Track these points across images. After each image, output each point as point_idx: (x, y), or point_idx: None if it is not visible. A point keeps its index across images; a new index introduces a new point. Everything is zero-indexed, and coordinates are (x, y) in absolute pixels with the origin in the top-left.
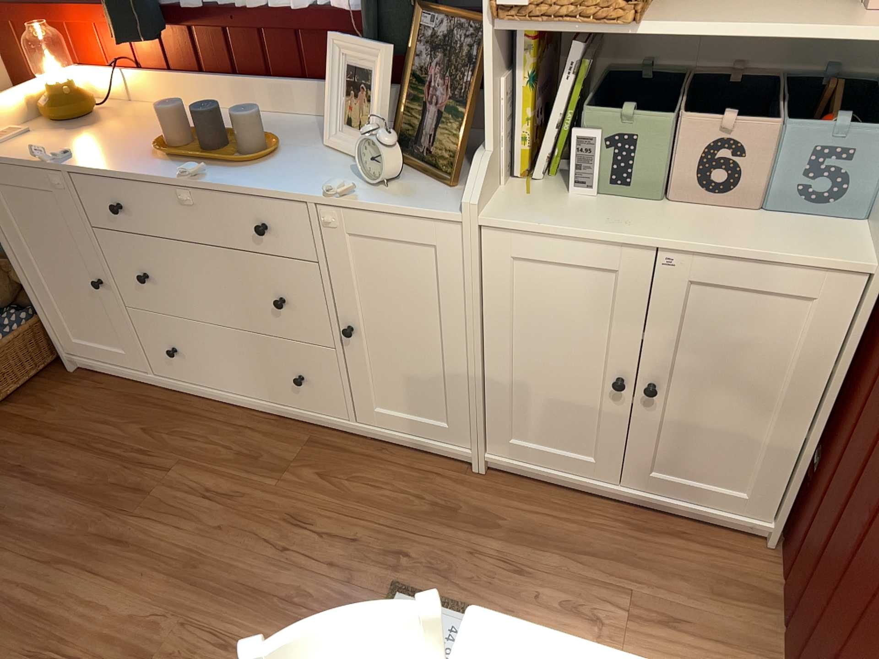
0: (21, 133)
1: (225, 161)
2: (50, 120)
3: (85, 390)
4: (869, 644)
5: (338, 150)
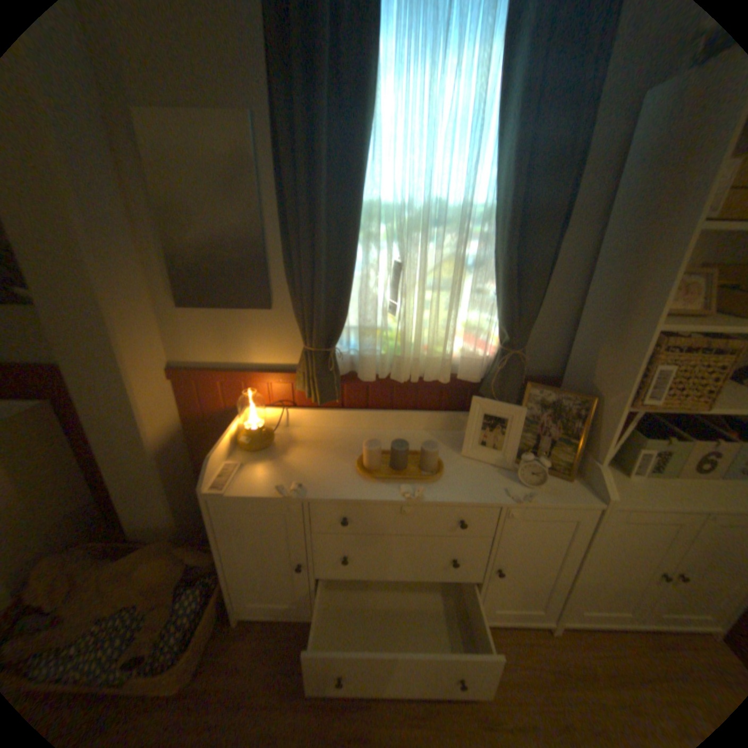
0: (235, 468)
1: (418, 479)
2: (235, 447)
3: (253, 644)
4: None
5: (473, 460)
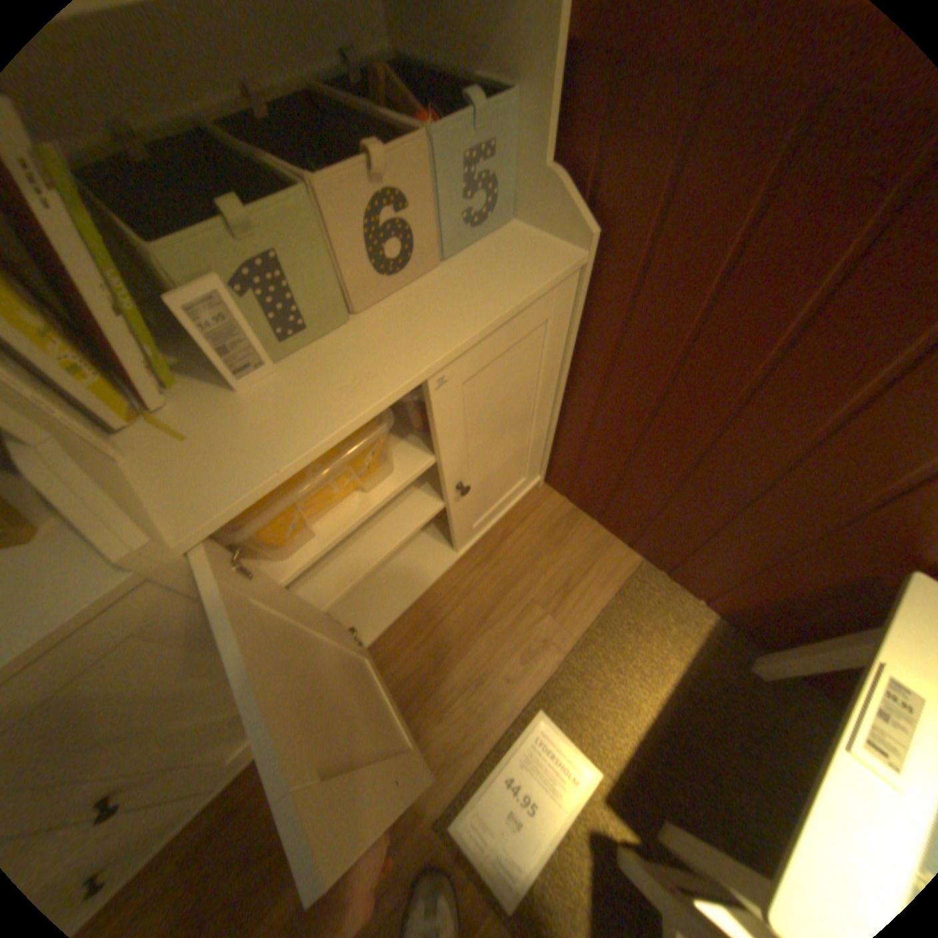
0: None
1: None
2: None
3: None
4: (760, 518)
5: None
